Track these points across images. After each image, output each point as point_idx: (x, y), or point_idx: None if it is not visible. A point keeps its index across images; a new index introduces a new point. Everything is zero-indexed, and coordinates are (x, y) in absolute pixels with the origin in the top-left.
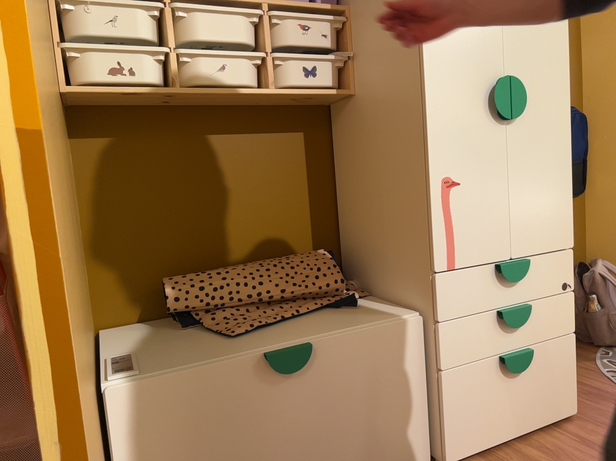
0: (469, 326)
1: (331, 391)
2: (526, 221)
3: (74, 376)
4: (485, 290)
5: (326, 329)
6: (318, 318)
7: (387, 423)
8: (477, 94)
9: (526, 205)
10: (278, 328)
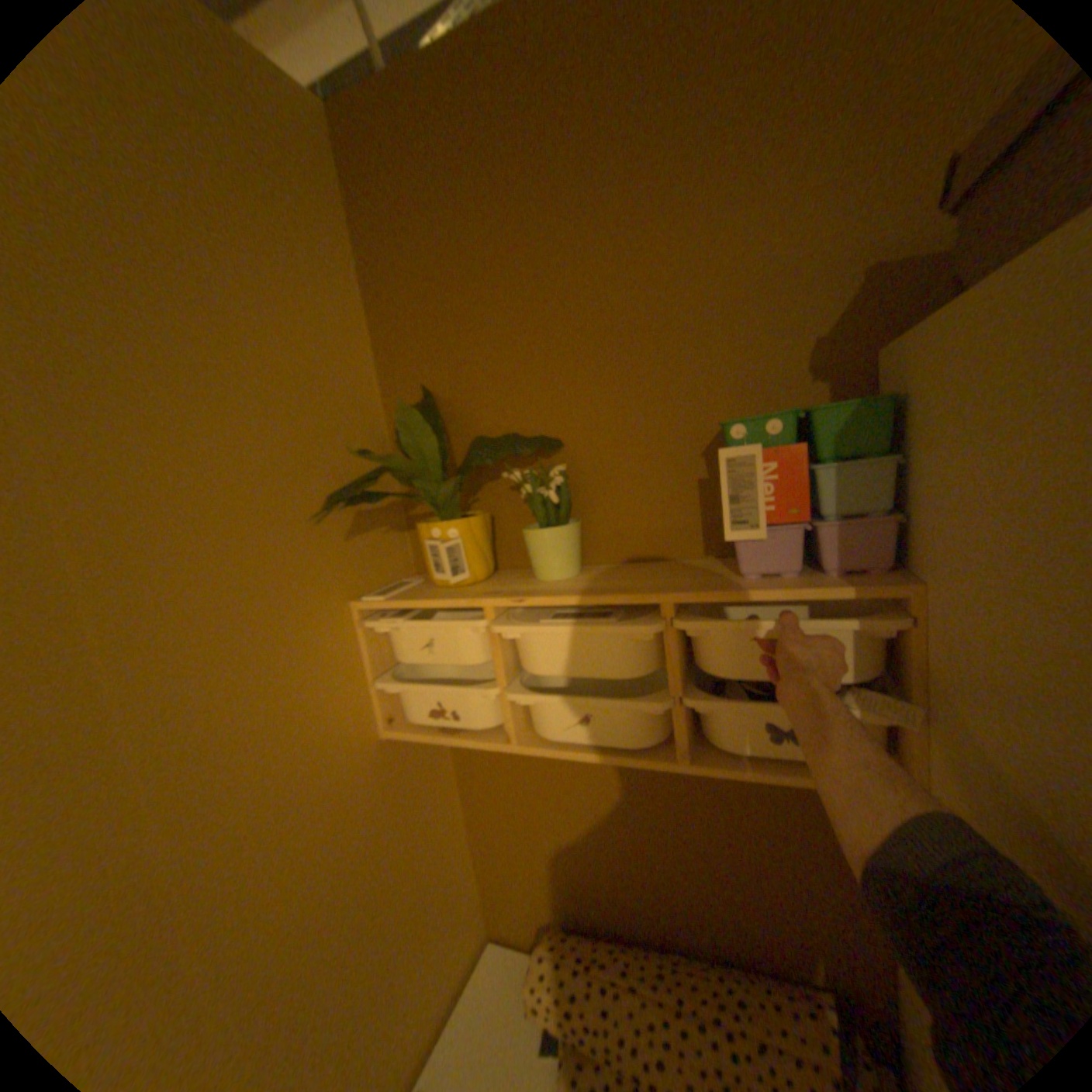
0: None
1: None
2: None
3: None
4: None
5: None
6: None
7: None
8: None
9: None
10: None
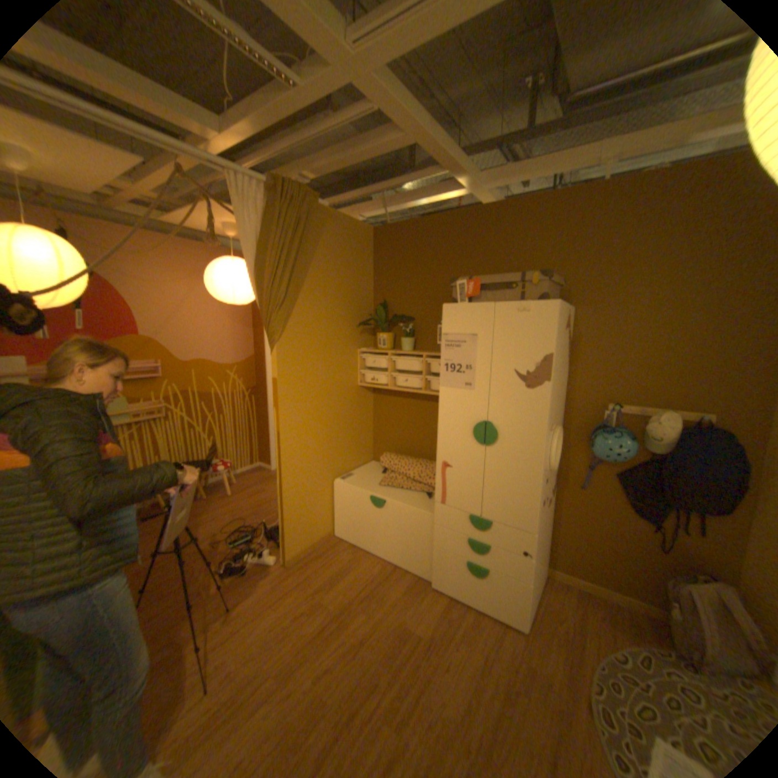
0: (450, 535)
1: (392, 522)
2: (494, 502)
3: (288, 475)
4: (462, 524)
5: (400, 500)
6: (411, 495)
7: (413, 551)
8: (466, 427)
9: (494, 494)
10: (394, 490)
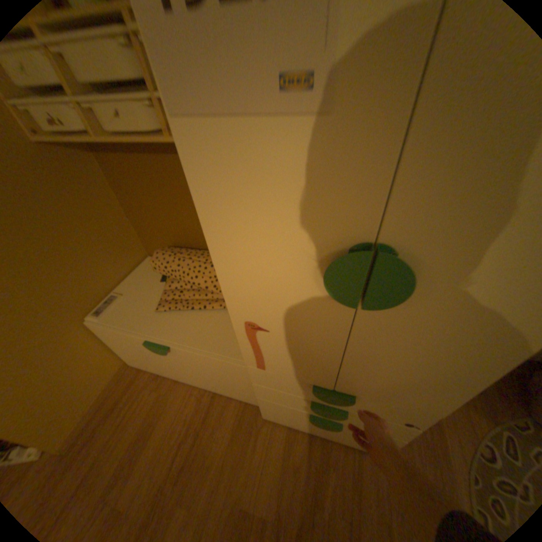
0: (280, 394)
1: (190, 364)
2: (365, 380)
3: None
4: (298, 389)
5: (192, 338)
6: (209, 319)
7: (230, 387)
8: (299, 257)
9: (369, 372)
10: (182, 315)
